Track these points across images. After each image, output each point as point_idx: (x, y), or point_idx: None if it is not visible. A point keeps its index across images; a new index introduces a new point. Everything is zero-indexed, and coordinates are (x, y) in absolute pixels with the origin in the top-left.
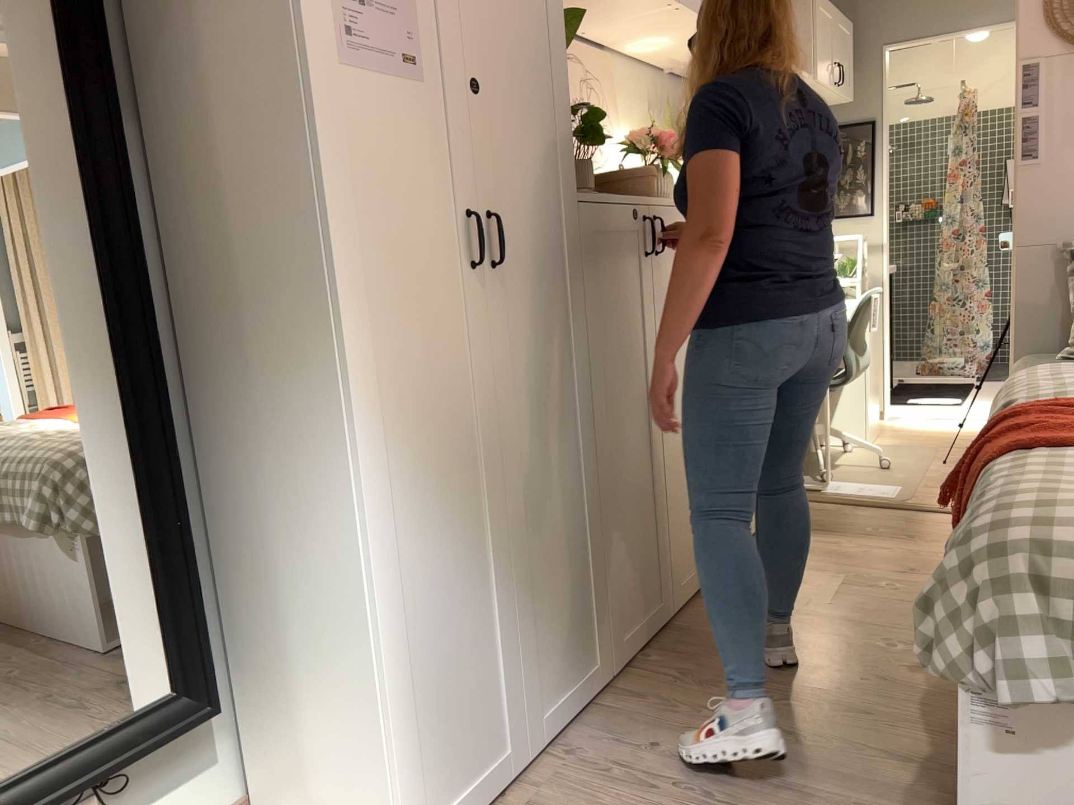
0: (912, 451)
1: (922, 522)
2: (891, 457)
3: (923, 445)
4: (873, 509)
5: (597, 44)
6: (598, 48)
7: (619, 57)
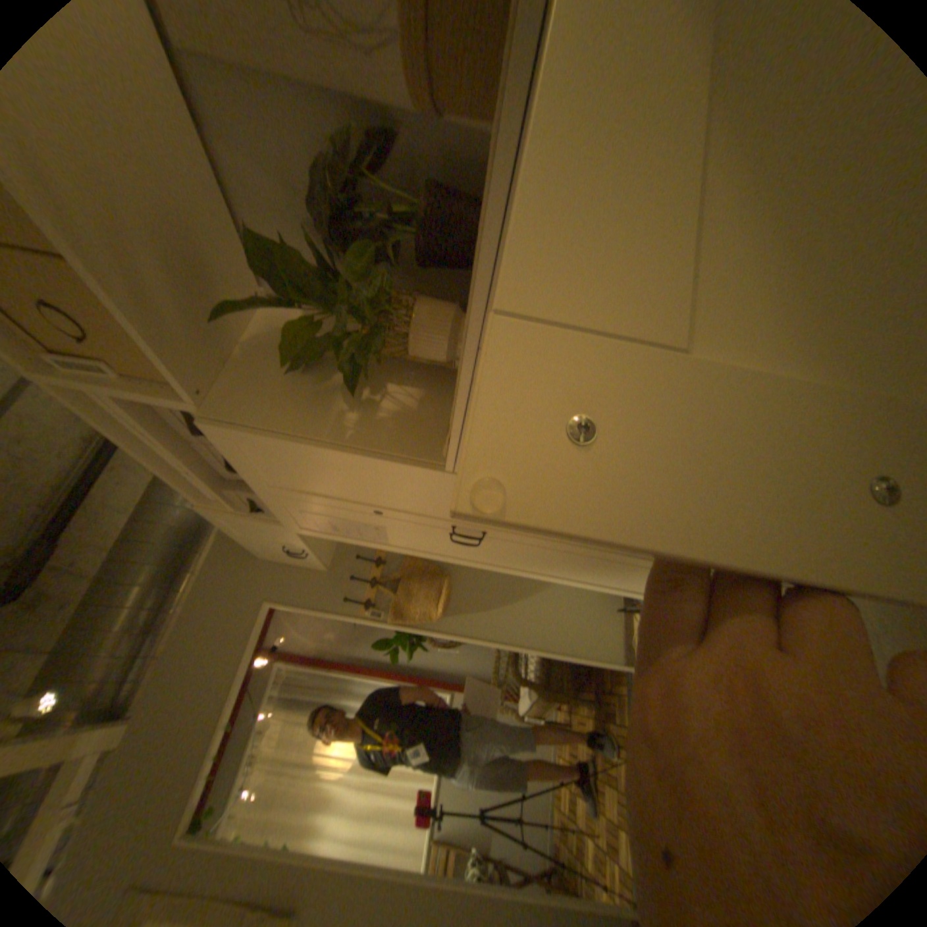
0: None
1: None
2: None
3: None
4: None
5: None
6: None
7: None
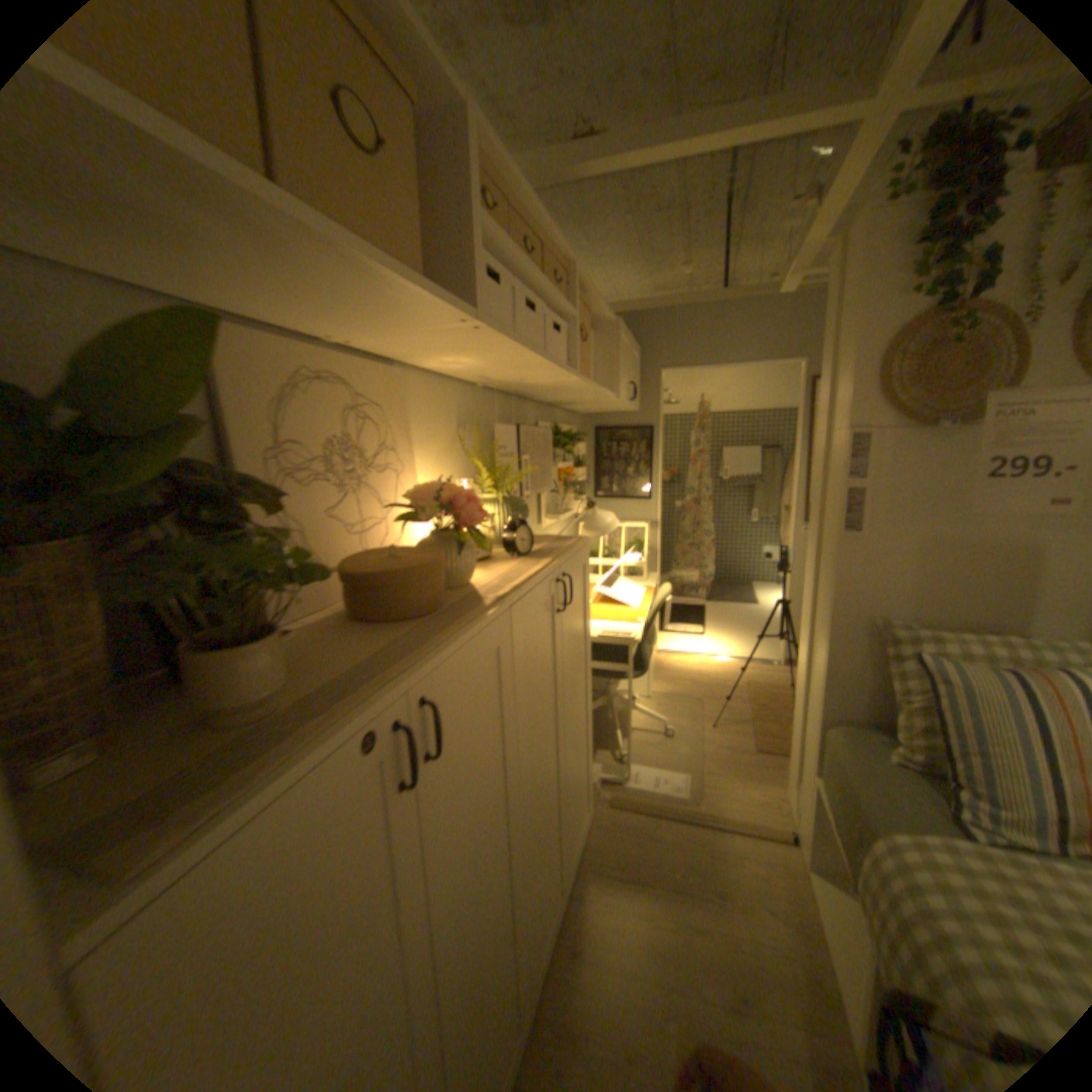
0: (684, 705)
1: (722, 858)
2: (670, 717)
3: (689, 694)
4: (673, 825)
5: (378, 355)
6: (382, 360)
7: (418, 370)
